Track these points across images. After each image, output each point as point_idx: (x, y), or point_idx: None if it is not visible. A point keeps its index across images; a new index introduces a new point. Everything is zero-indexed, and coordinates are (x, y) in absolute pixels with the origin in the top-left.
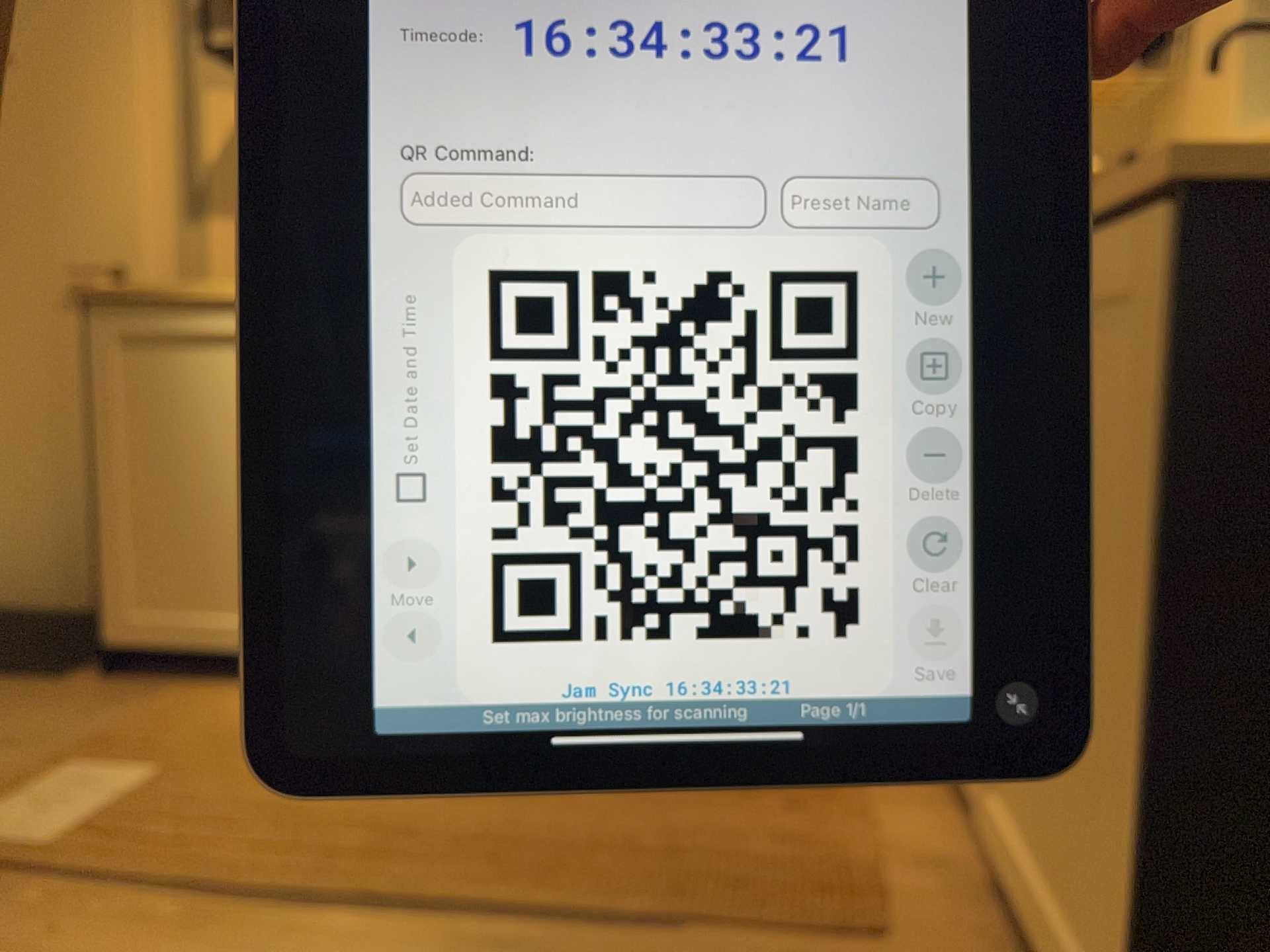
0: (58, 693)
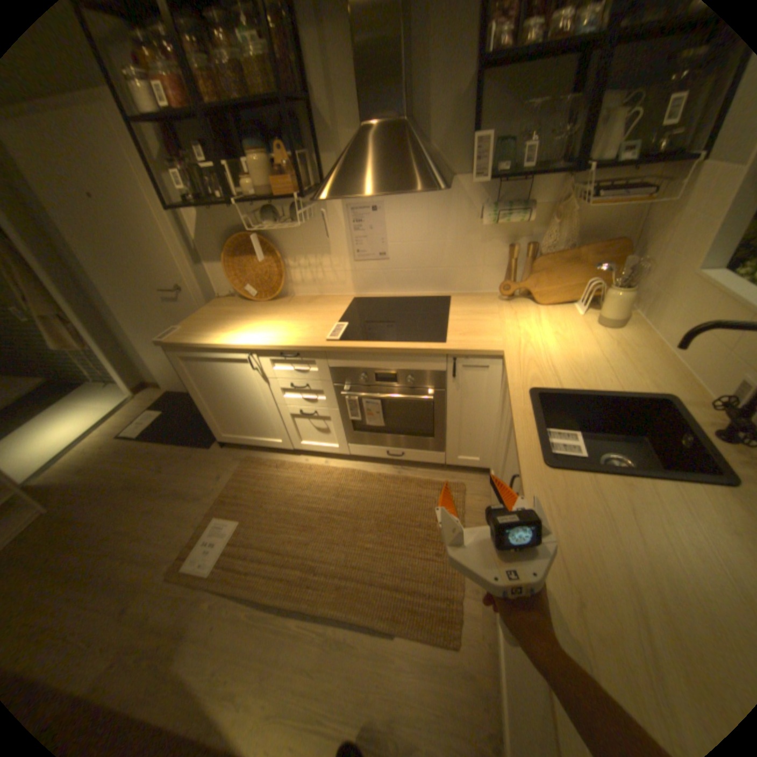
0: (210, 457)
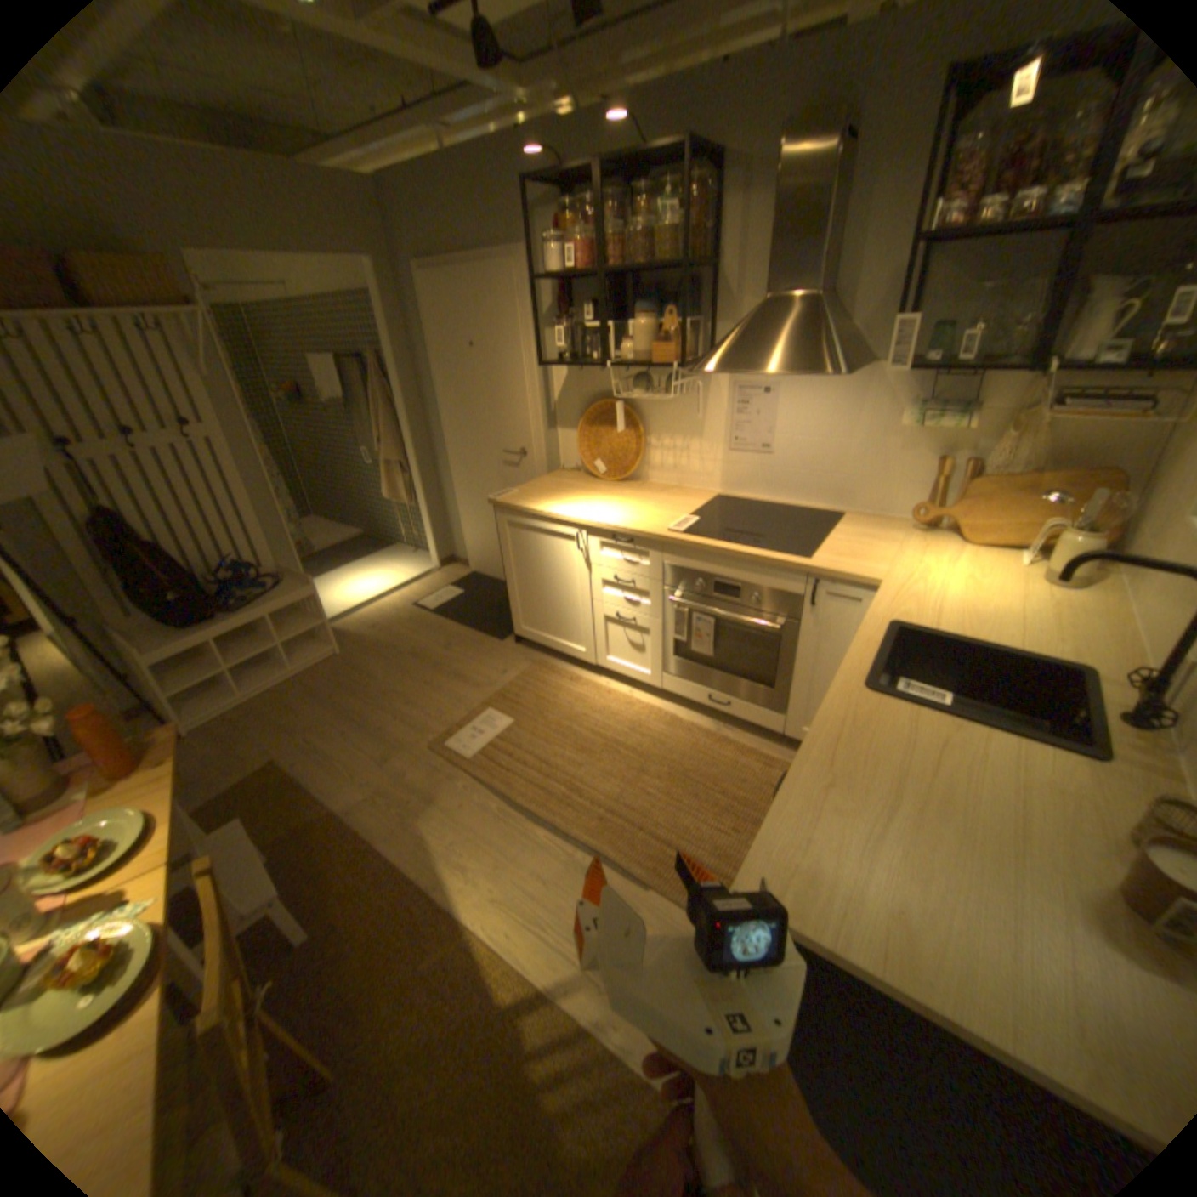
0: (501, 650)
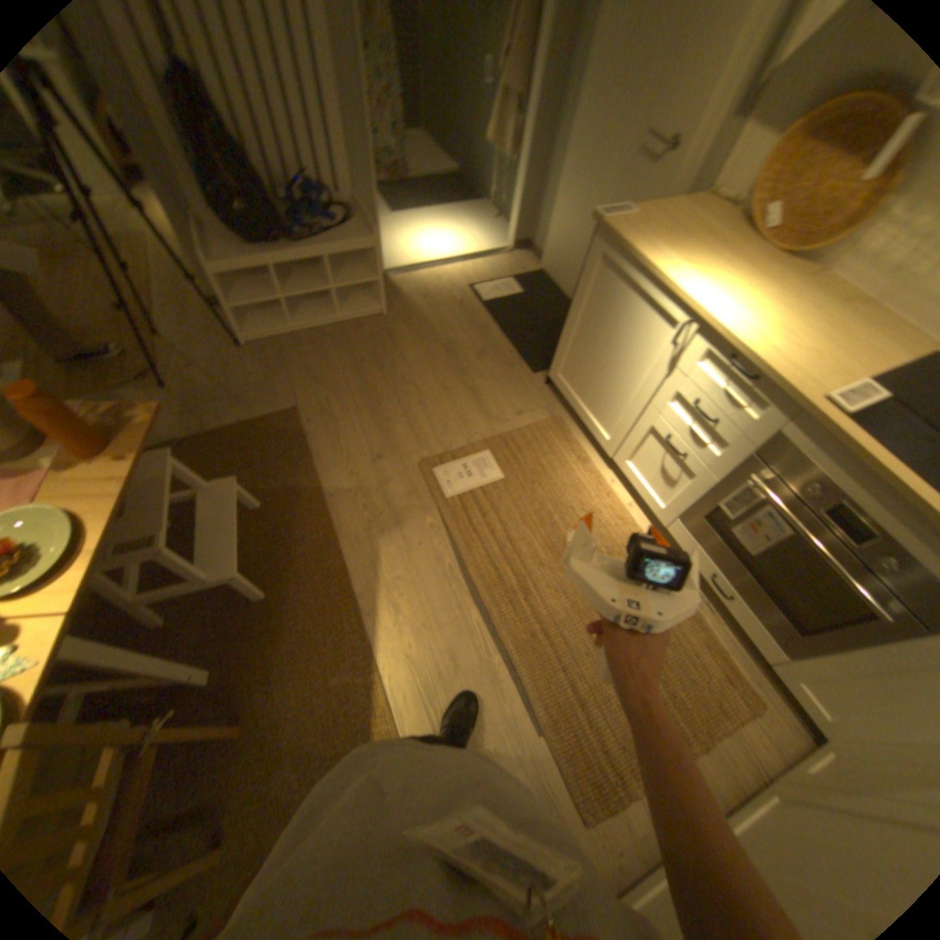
0: (529, 385)
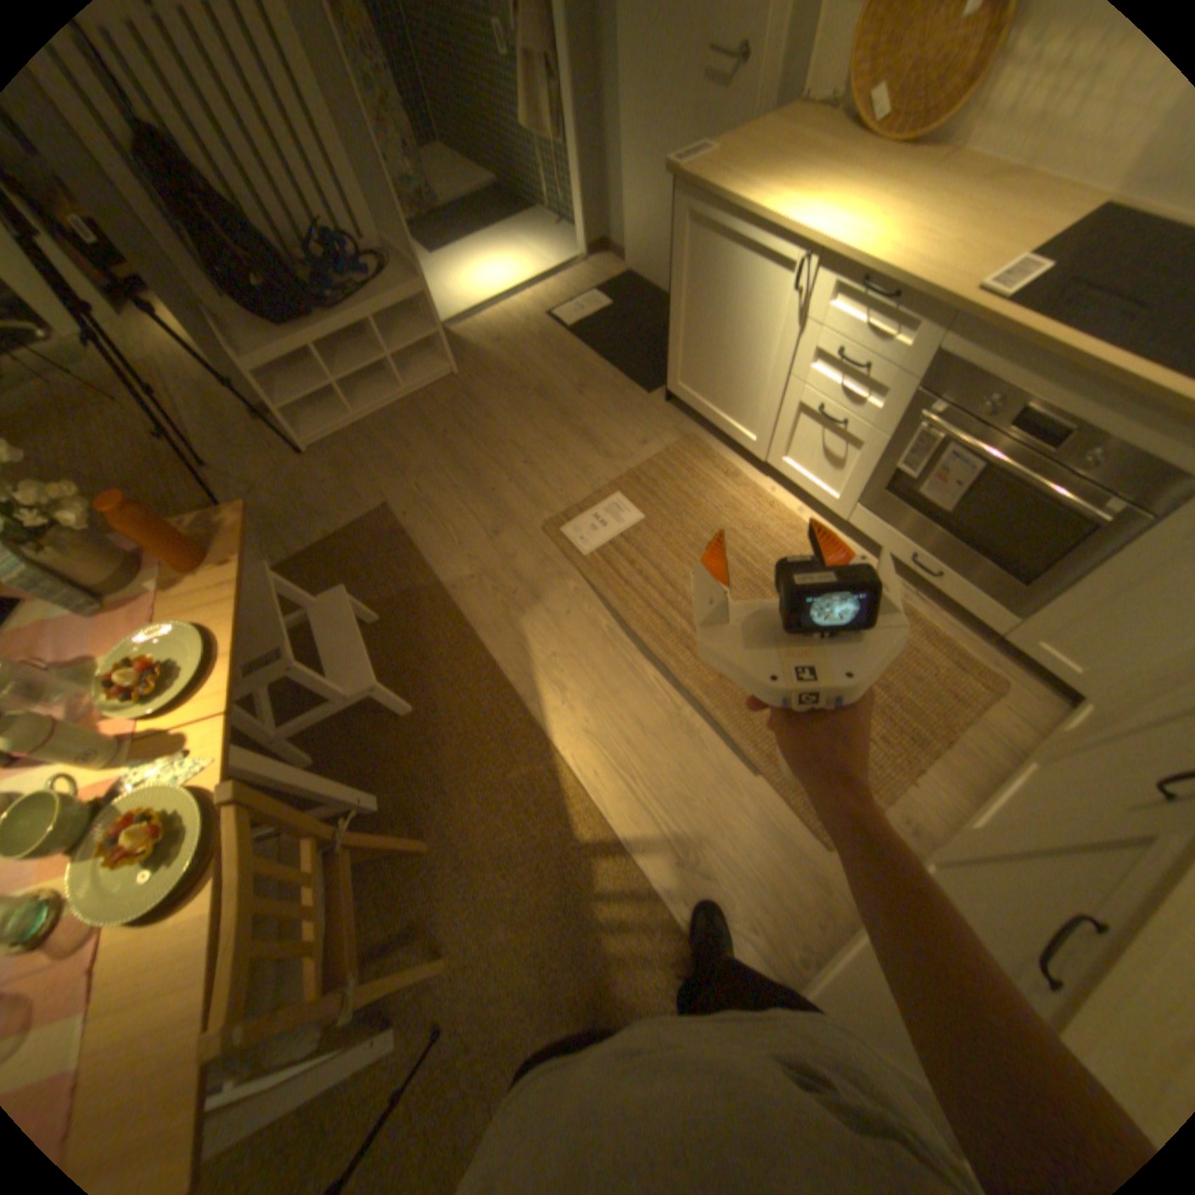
0: (646, 408)
